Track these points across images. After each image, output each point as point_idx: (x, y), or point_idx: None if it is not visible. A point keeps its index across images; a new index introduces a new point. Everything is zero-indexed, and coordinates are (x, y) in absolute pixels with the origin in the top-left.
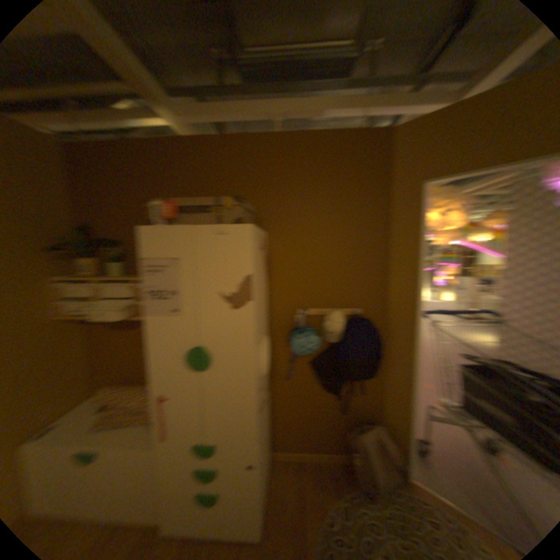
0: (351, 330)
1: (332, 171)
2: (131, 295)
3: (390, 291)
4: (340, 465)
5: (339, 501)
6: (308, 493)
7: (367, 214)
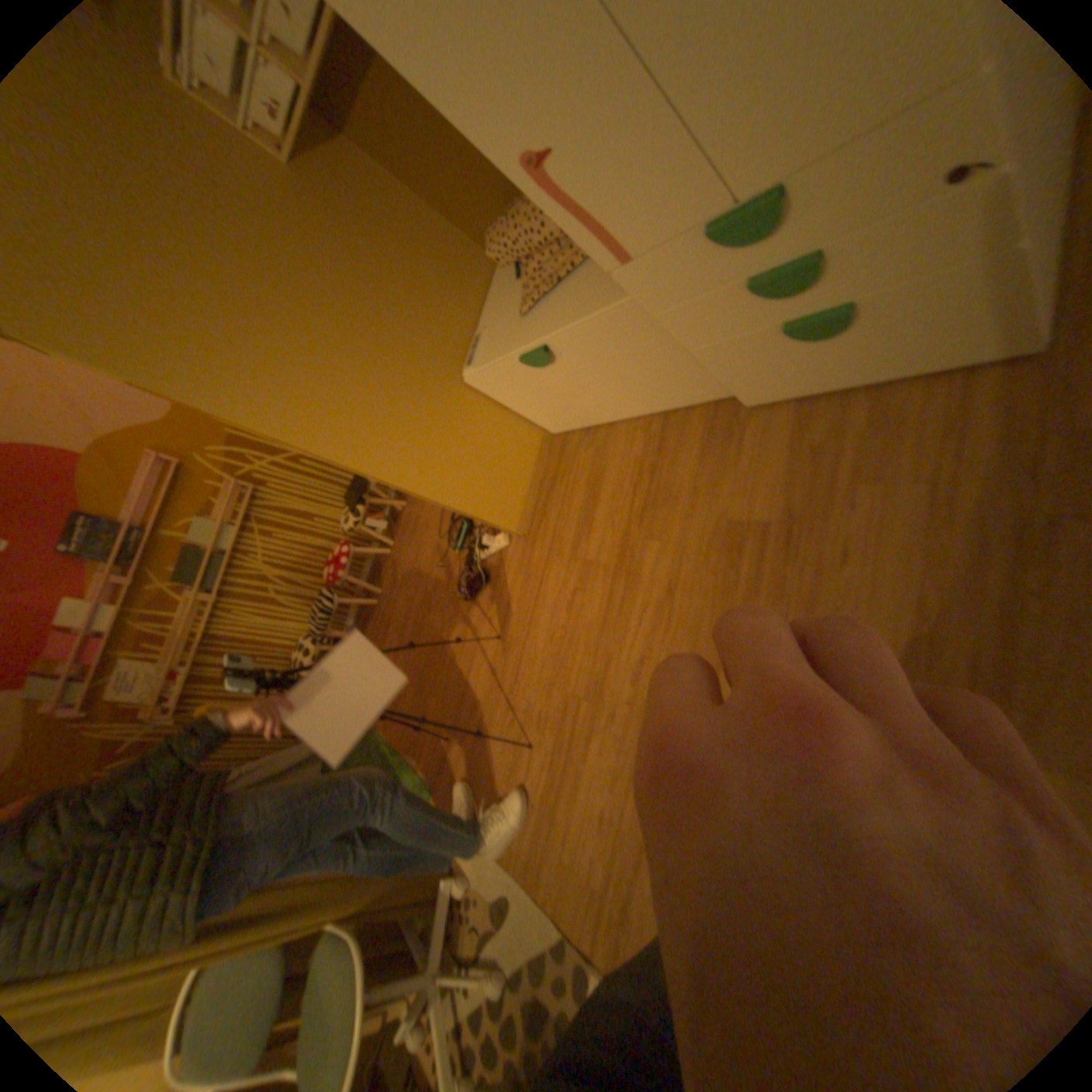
0: None
1: None
2: None
3: None
4: None
5: None
6: None
7: None
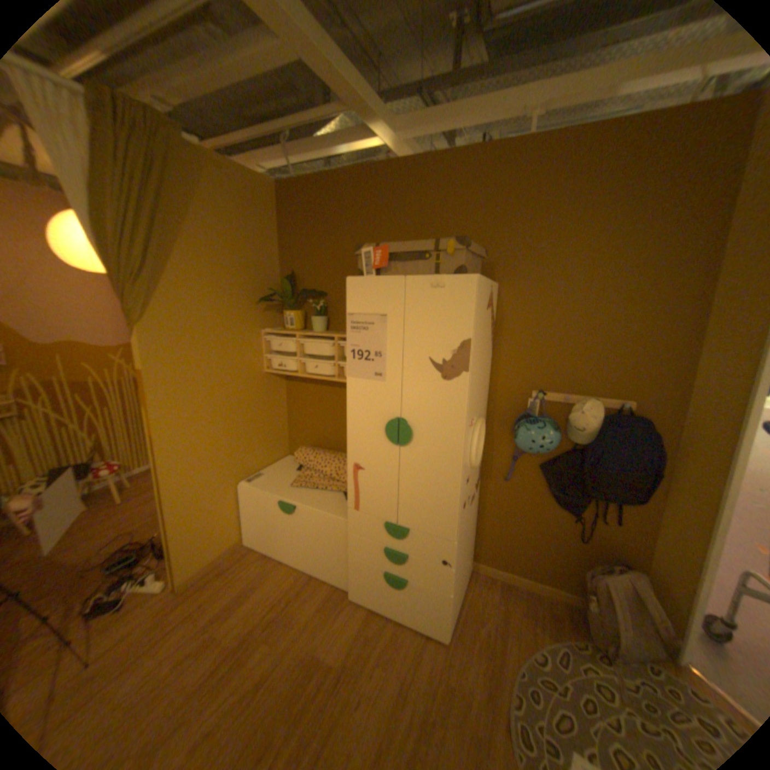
0: (615, 430)
1: (621, 185)
2: (337, 353)
3: (699, 380)
4: (570, 606)
5: (561, 644)
6: (518, 621)
7: (677, 253)
